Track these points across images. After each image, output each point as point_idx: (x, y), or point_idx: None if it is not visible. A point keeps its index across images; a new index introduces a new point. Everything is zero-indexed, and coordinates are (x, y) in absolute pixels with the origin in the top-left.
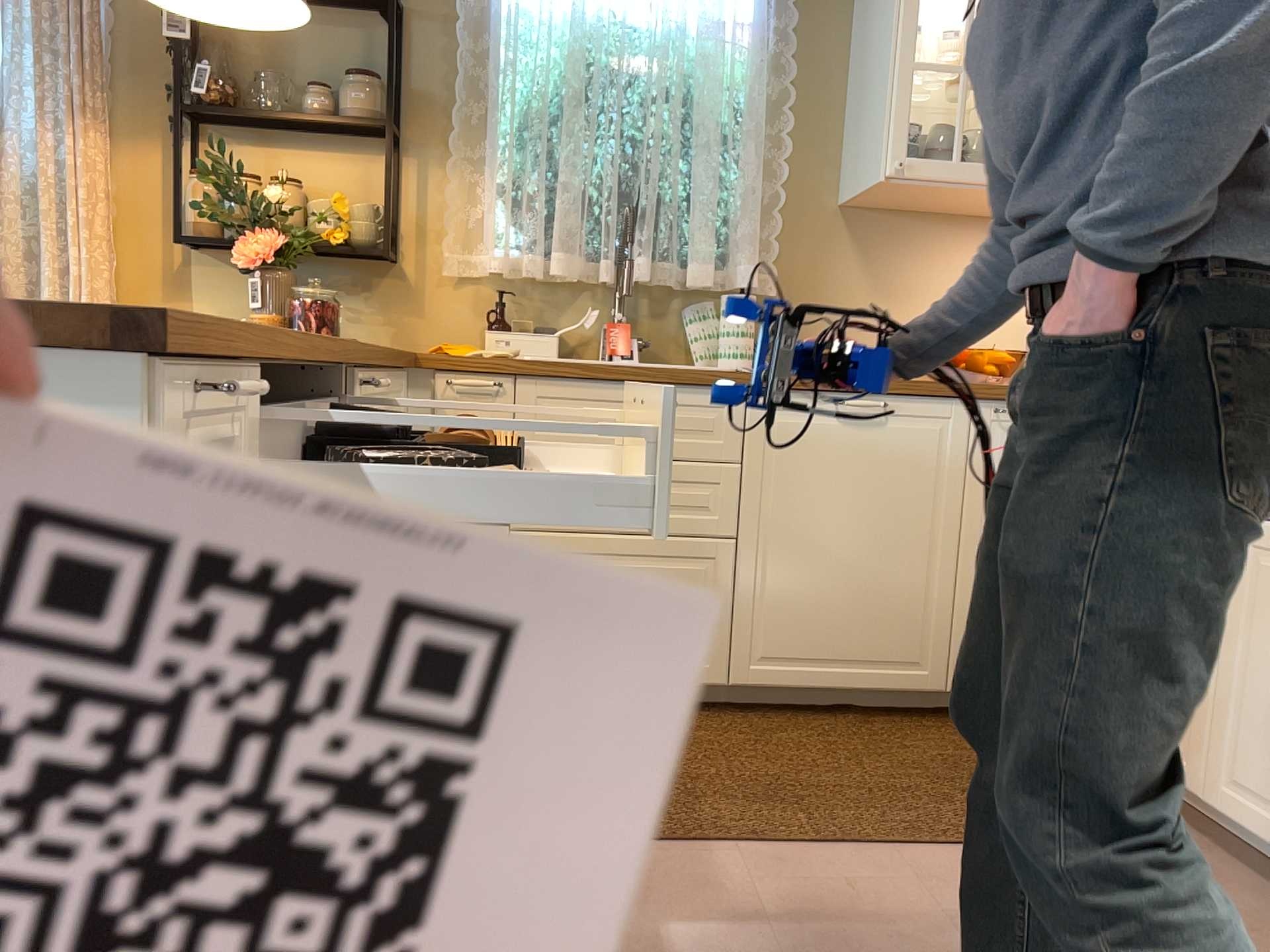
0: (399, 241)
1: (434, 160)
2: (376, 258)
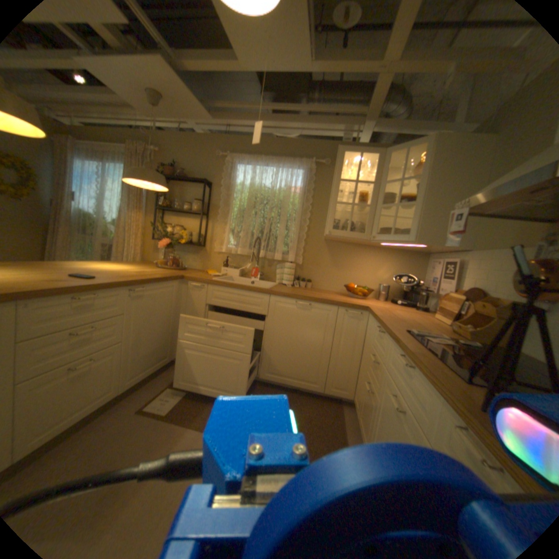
0: (205, 242)
1: (216, 222)
2: (200, 246)
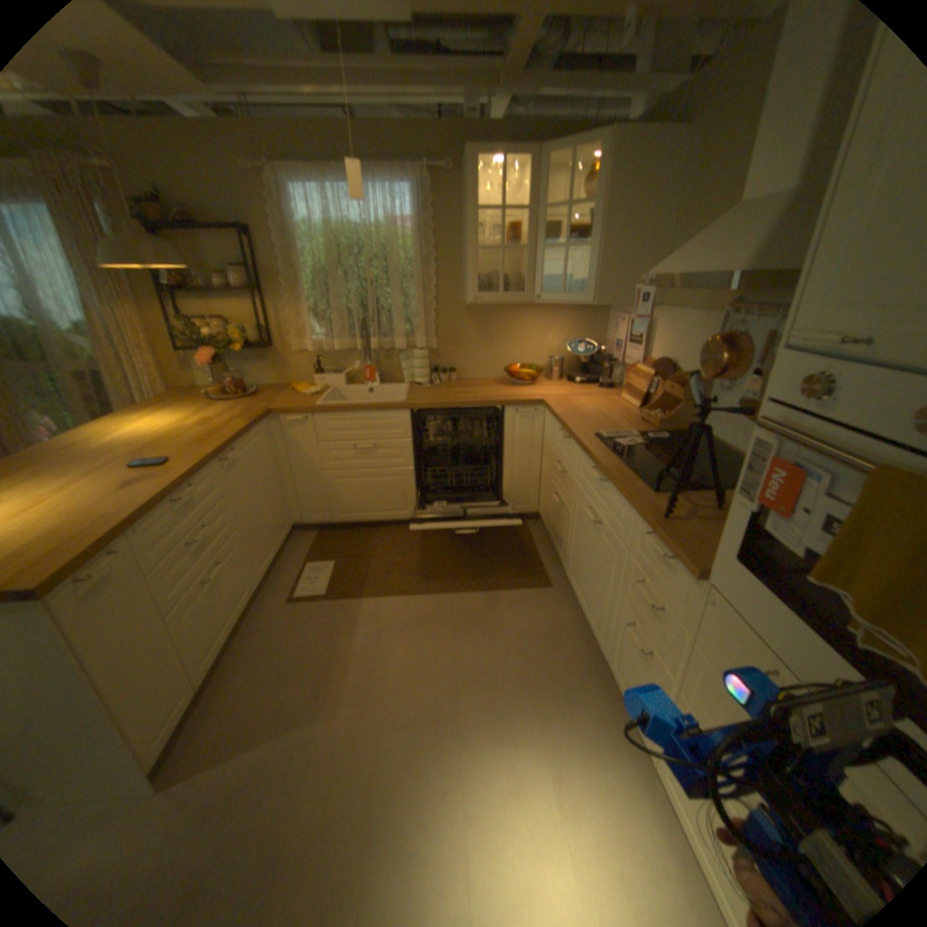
0: (271, 338)
1: (278, 300)
2: (263, 346)
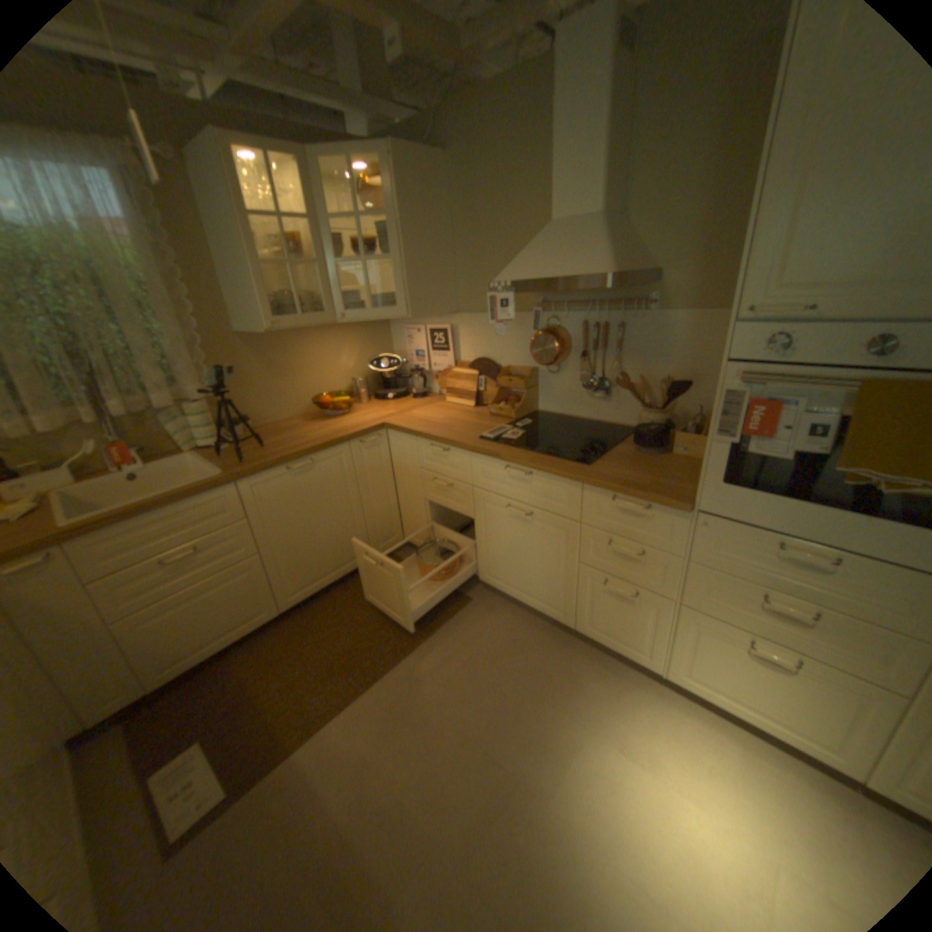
0: None
1: None
2: None
